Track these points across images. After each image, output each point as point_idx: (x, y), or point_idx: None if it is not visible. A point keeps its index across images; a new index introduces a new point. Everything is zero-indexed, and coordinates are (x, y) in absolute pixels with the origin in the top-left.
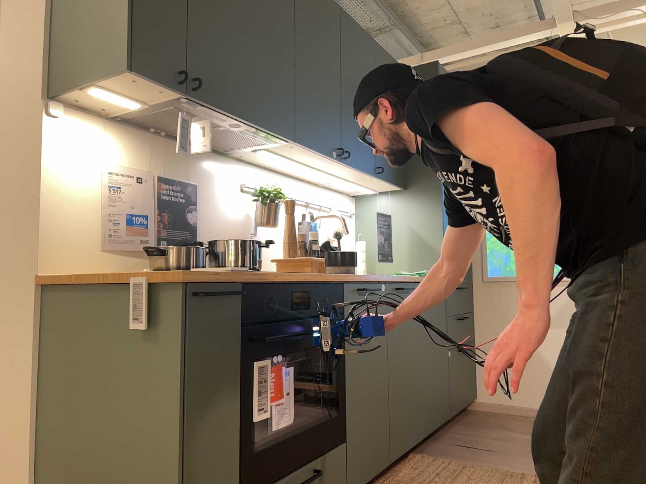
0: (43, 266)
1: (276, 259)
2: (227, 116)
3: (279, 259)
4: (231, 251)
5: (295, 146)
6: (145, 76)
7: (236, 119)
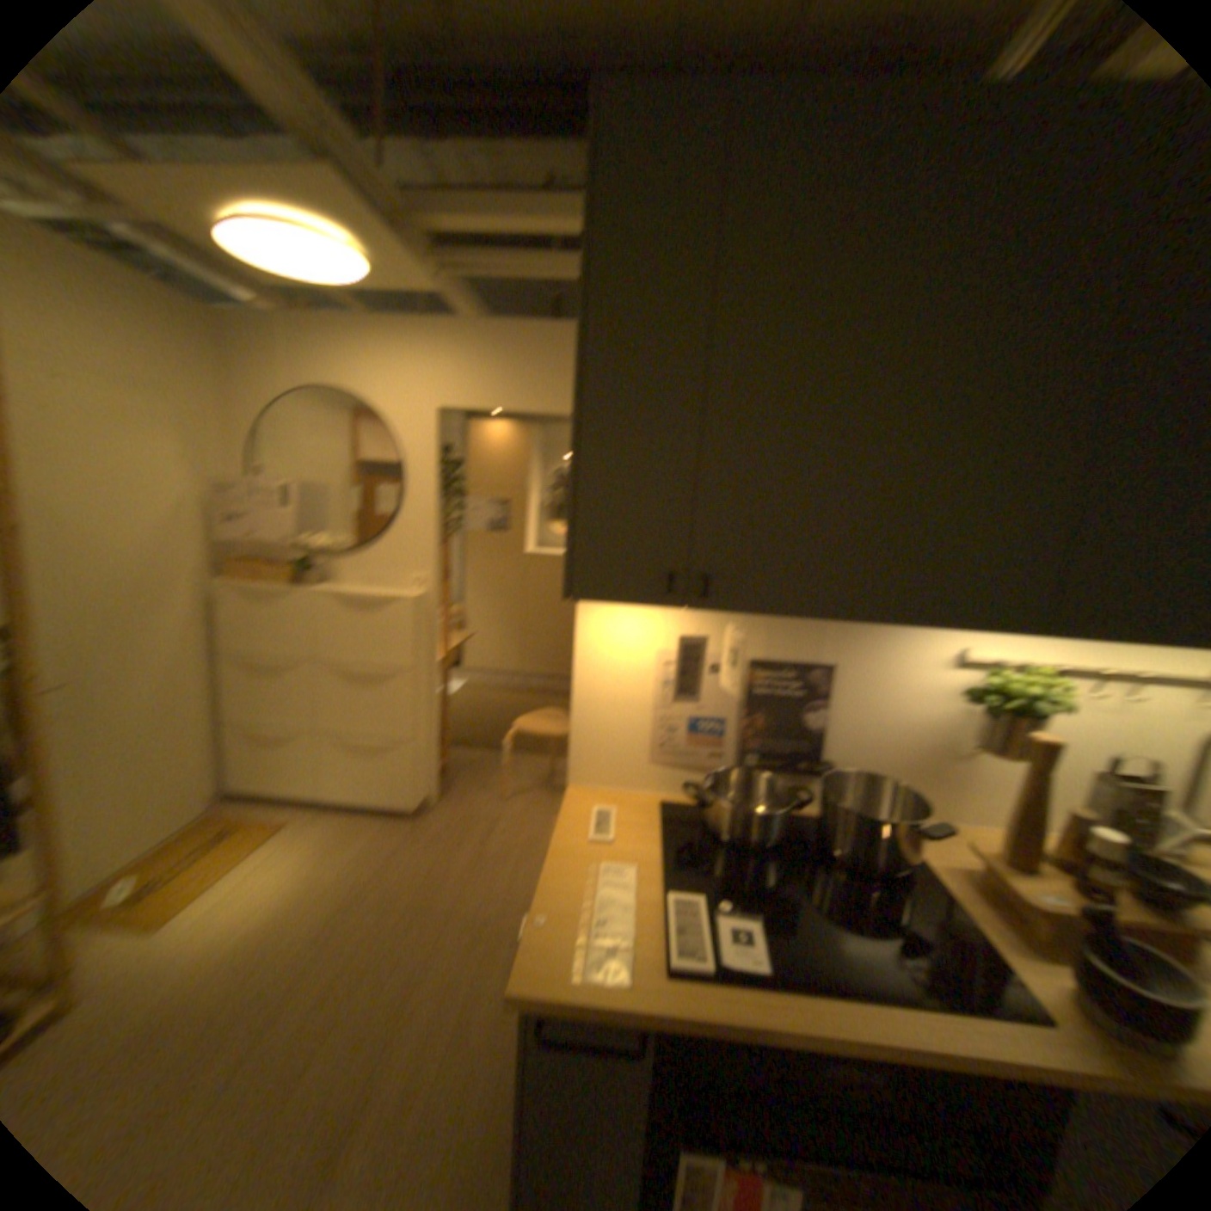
0: (575, 774)
1: (981, 852)
2: (809, 614)
3: (991, 851)
4: (846, 820)
5: (1075, 631)
6: (603, 594)
7: (836, 616)
